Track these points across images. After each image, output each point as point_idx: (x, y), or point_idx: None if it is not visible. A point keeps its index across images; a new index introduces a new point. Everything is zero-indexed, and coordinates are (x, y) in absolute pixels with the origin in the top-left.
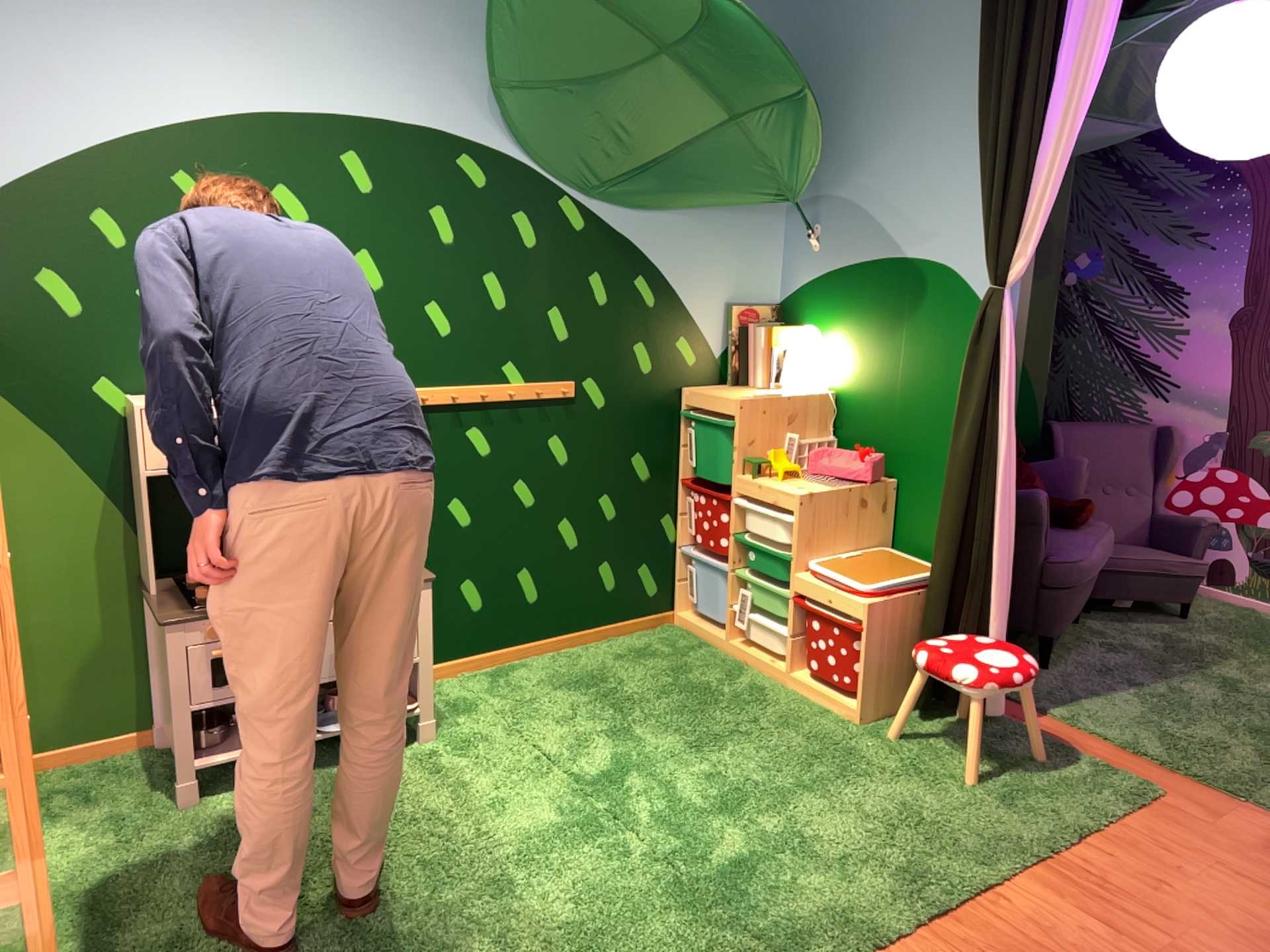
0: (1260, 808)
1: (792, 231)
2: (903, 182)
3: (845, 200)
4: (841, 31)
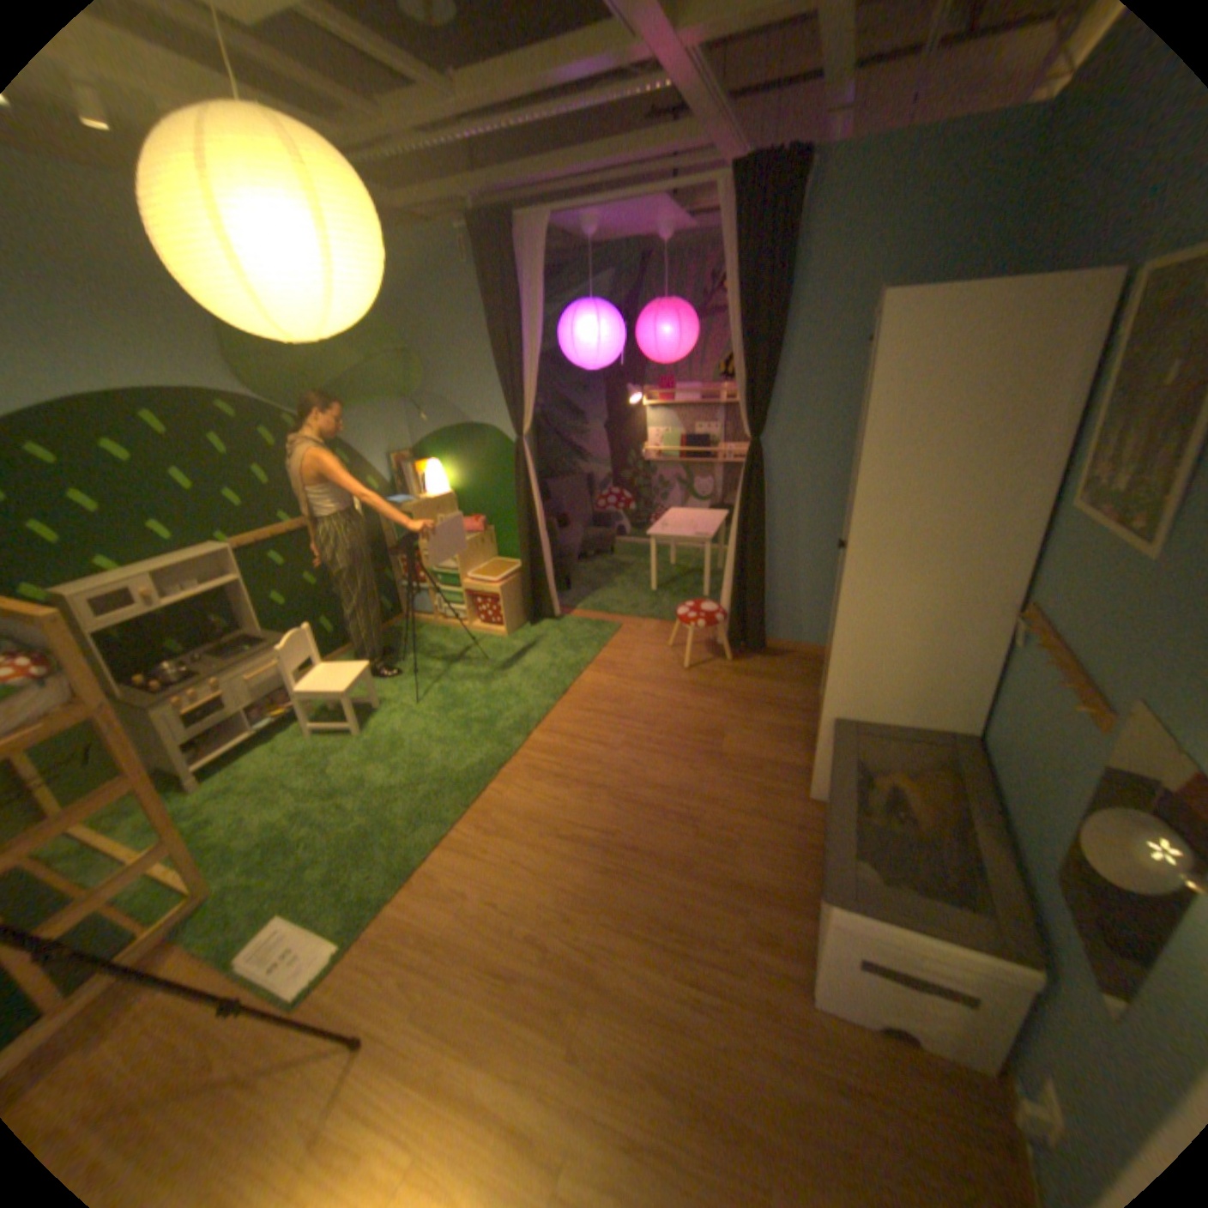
0: (652, 620)
1: (409, 413)
2: (462, 388)
3: (434, 397)
4: (410, 306)
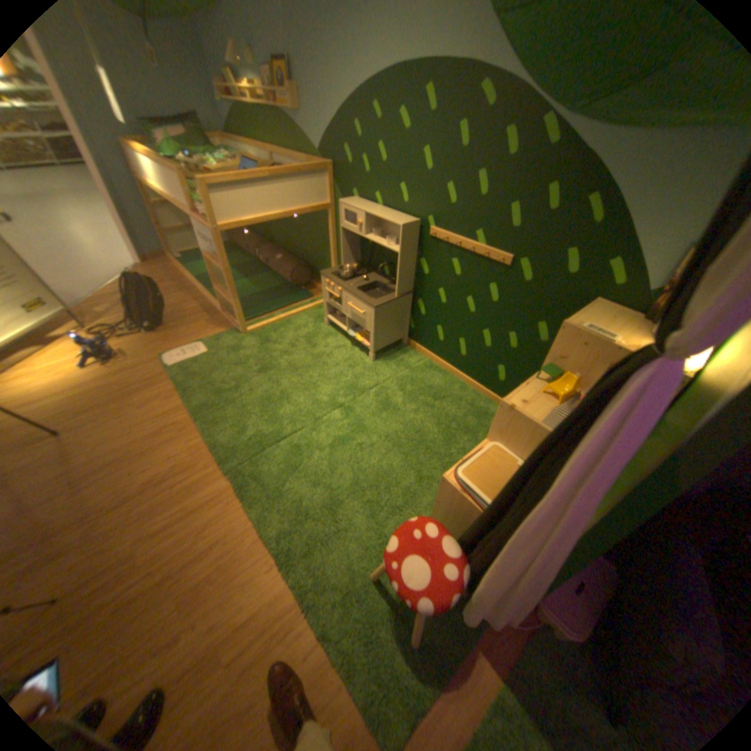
0: None
1: None
2: None
3: None
4: None
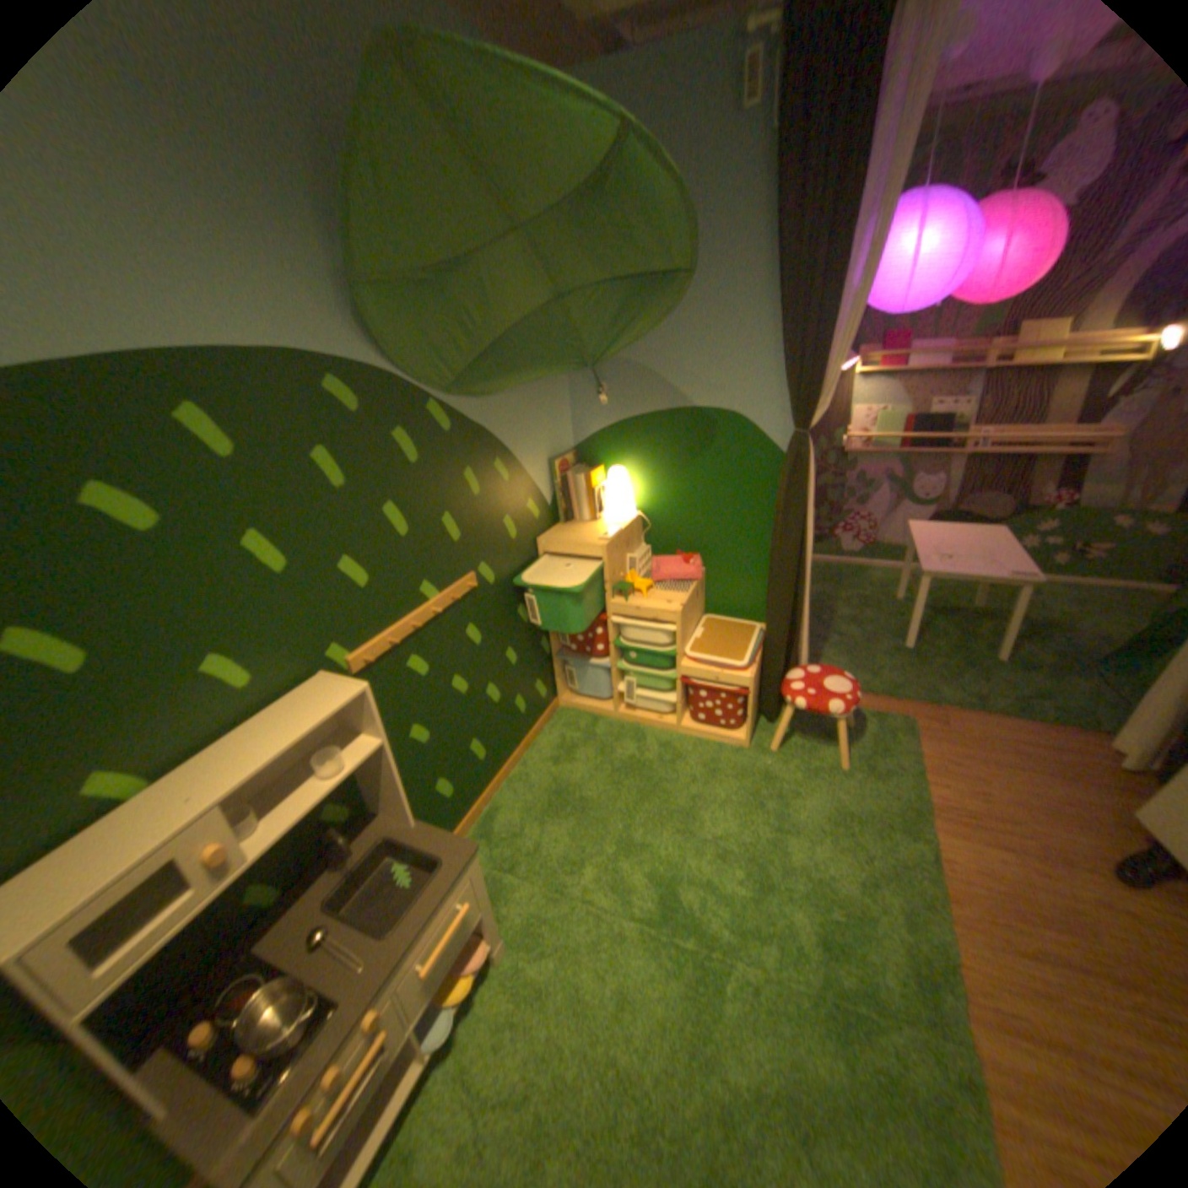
0: (953, 708)
1: (576, 390)
2: (686, 346)
3: (627, 363)
4: None
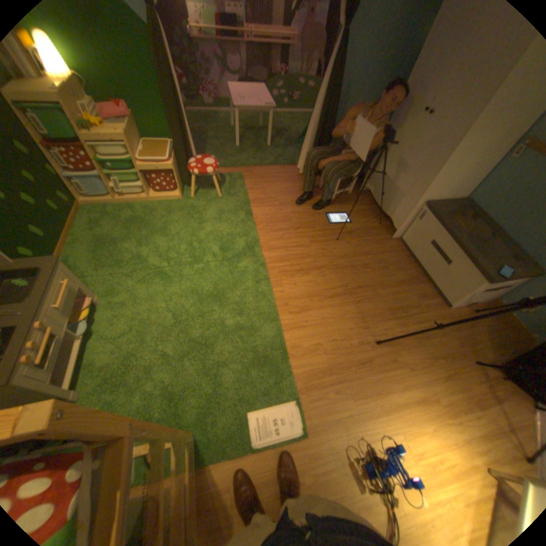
0: (253, 167)
1: None
2: None
3: None
4: None
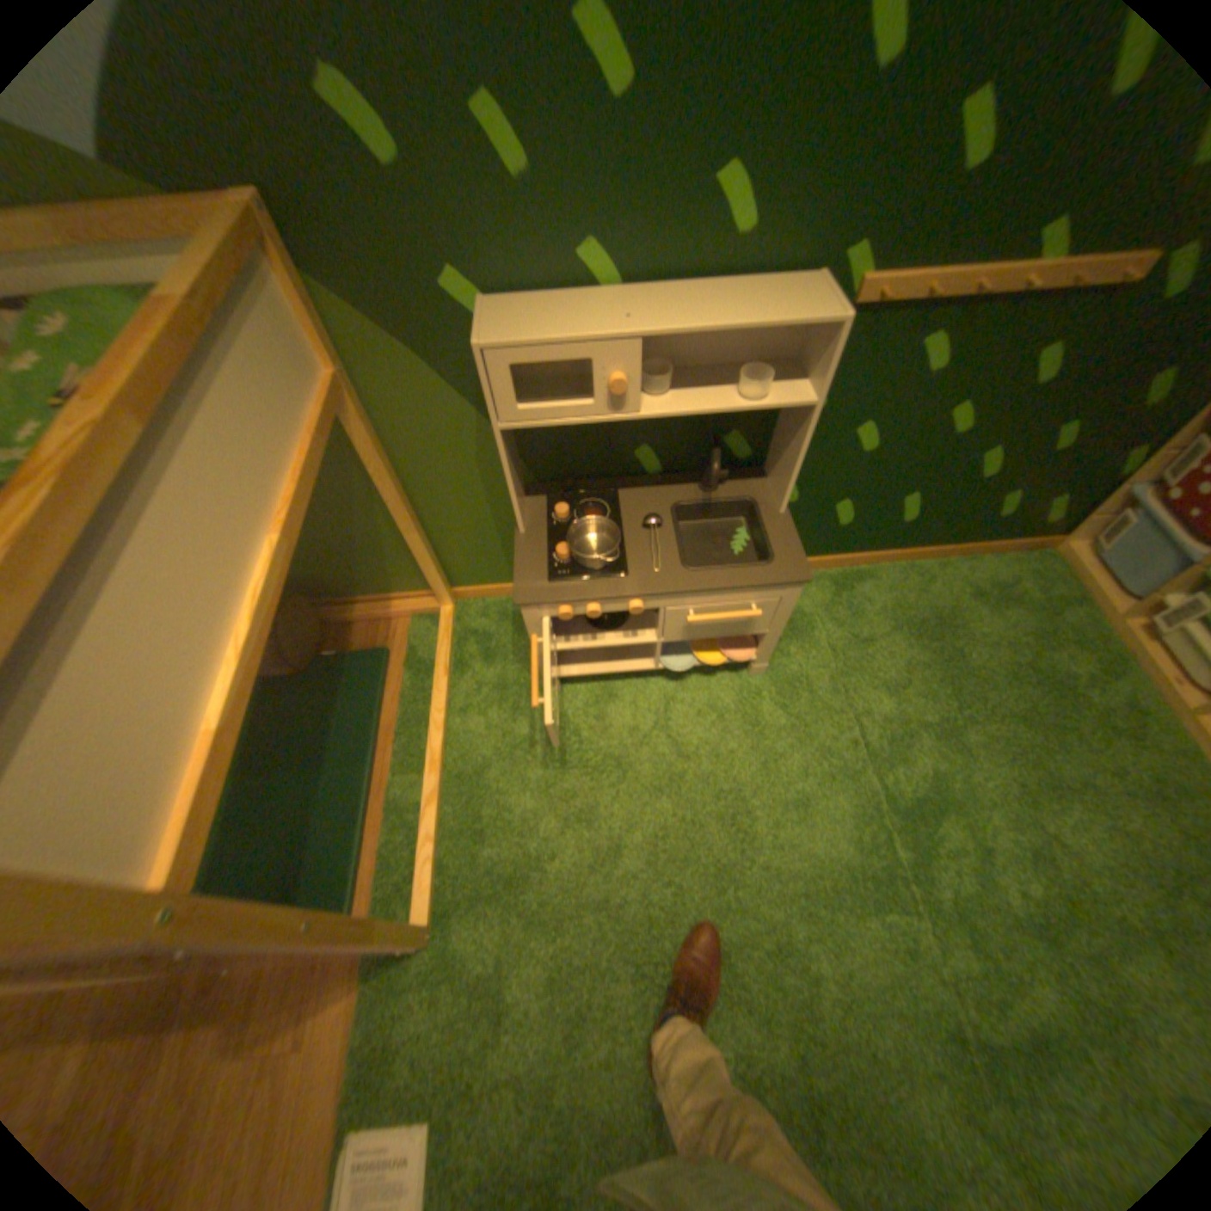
0: None
1: None
2: None
3: None
4: None
